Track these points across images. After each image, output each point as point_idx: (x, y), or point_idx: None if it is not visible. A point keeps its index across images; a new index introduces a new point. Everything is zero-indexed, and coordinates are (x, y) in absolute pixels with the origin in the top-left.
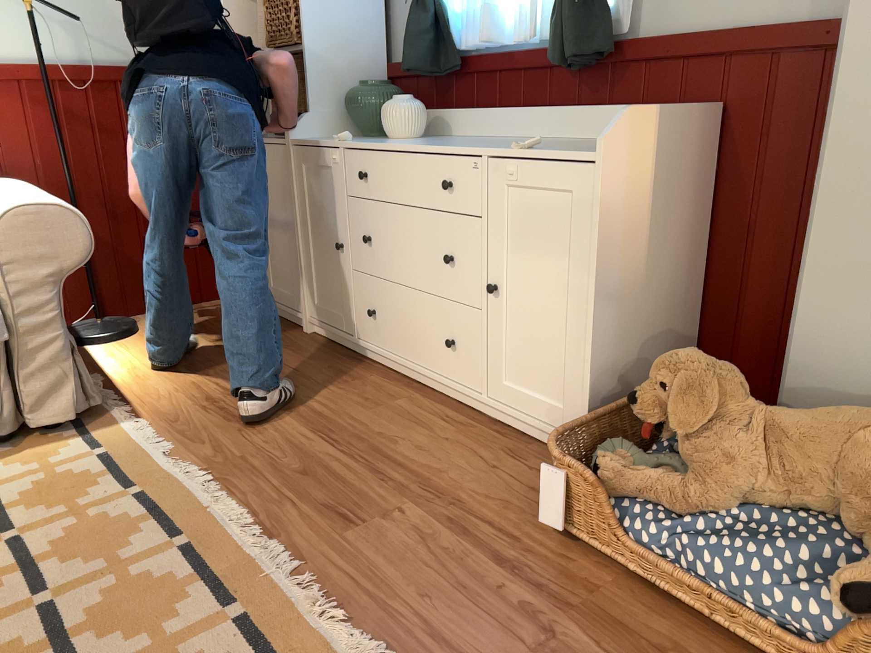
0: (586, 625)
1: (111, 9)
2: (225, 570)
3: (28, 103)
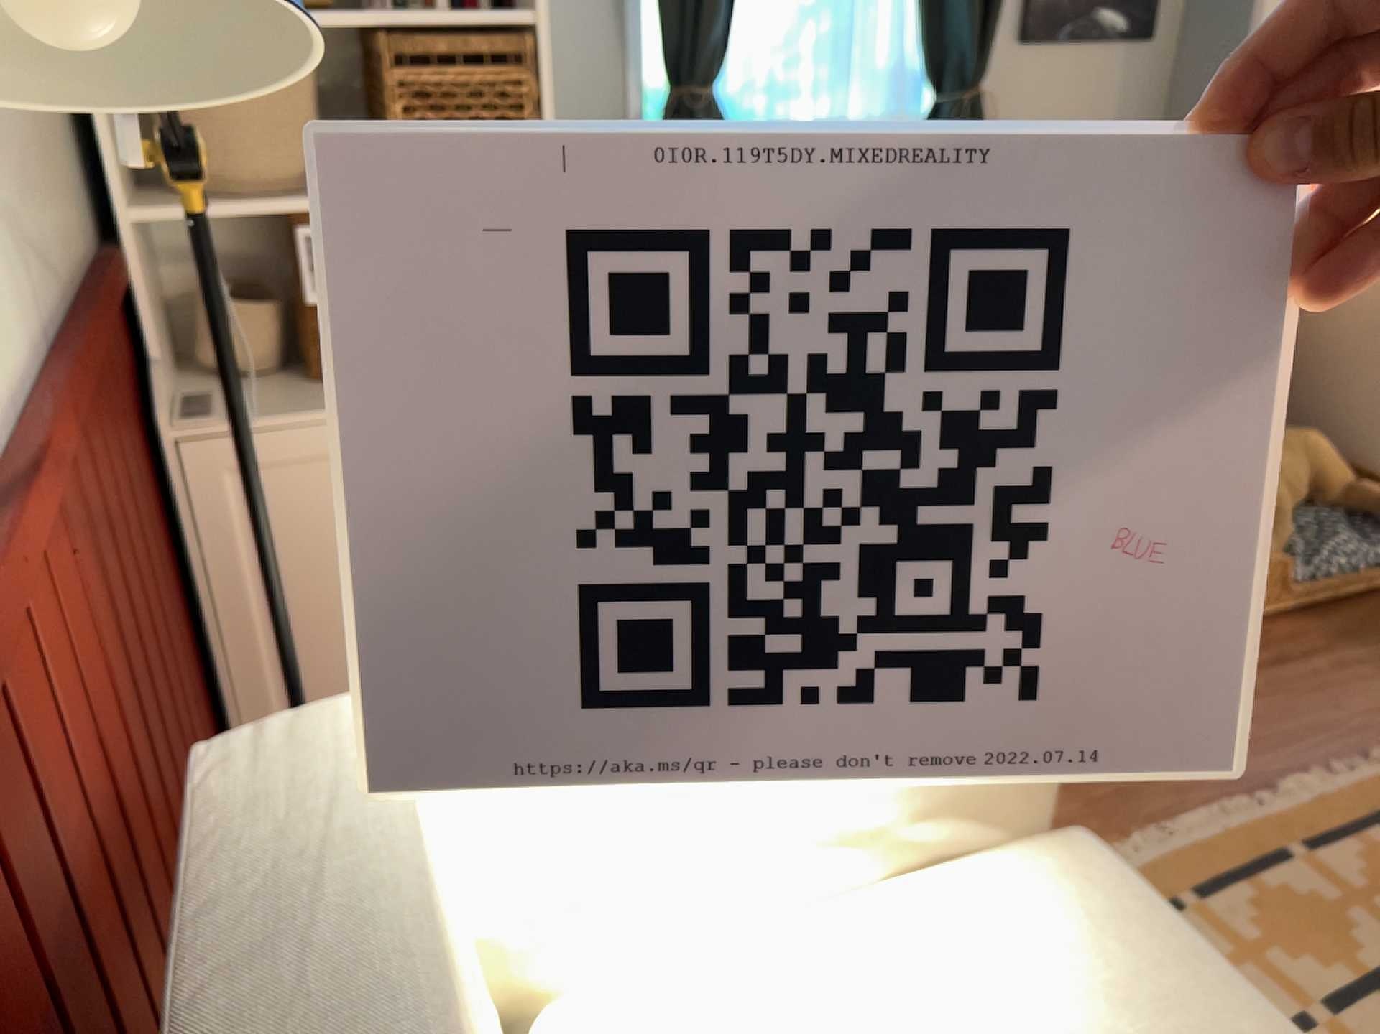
0: (1352, 648)
1: (3, 125)
2: (1346, 821)
3: (52, 537)
